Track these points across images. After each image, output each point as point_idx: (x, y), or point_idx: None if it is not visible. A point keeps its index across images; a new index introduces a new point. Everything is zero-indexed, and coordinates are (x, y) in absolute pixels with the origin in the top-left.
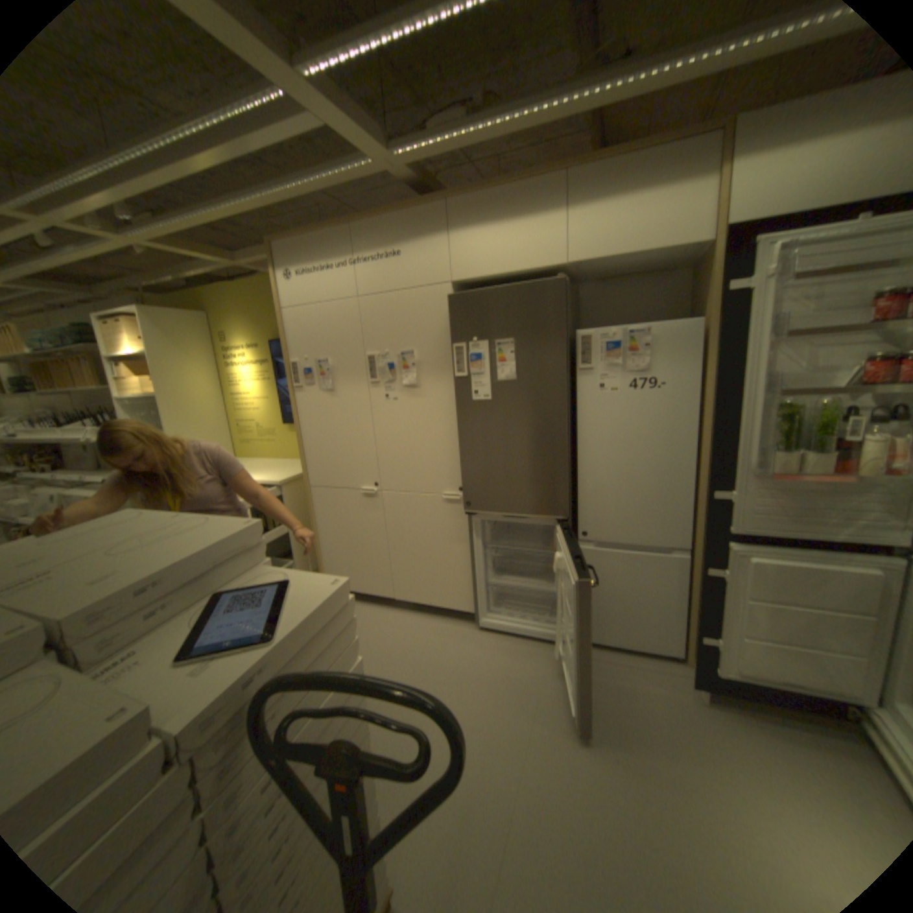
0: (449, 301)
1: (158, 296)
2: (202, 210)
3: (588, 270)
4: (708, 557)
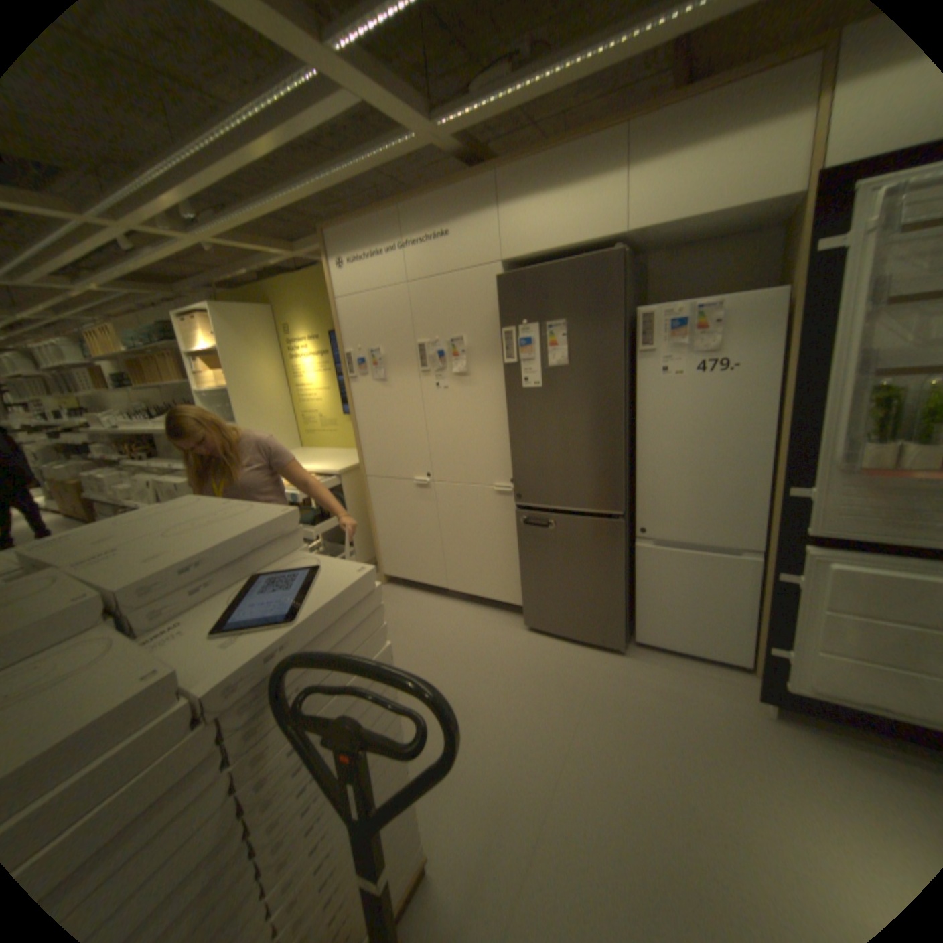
0: (499, 281)
1: (229, 291)
2: (257, 203)
3: (654, 237)
4: (783, 560)
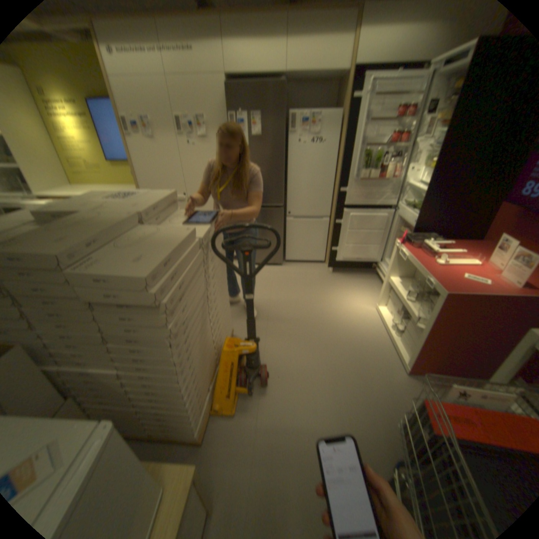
0: (223, 83)
1: None
2: None
3: (294, 74)
4: (336, 216)
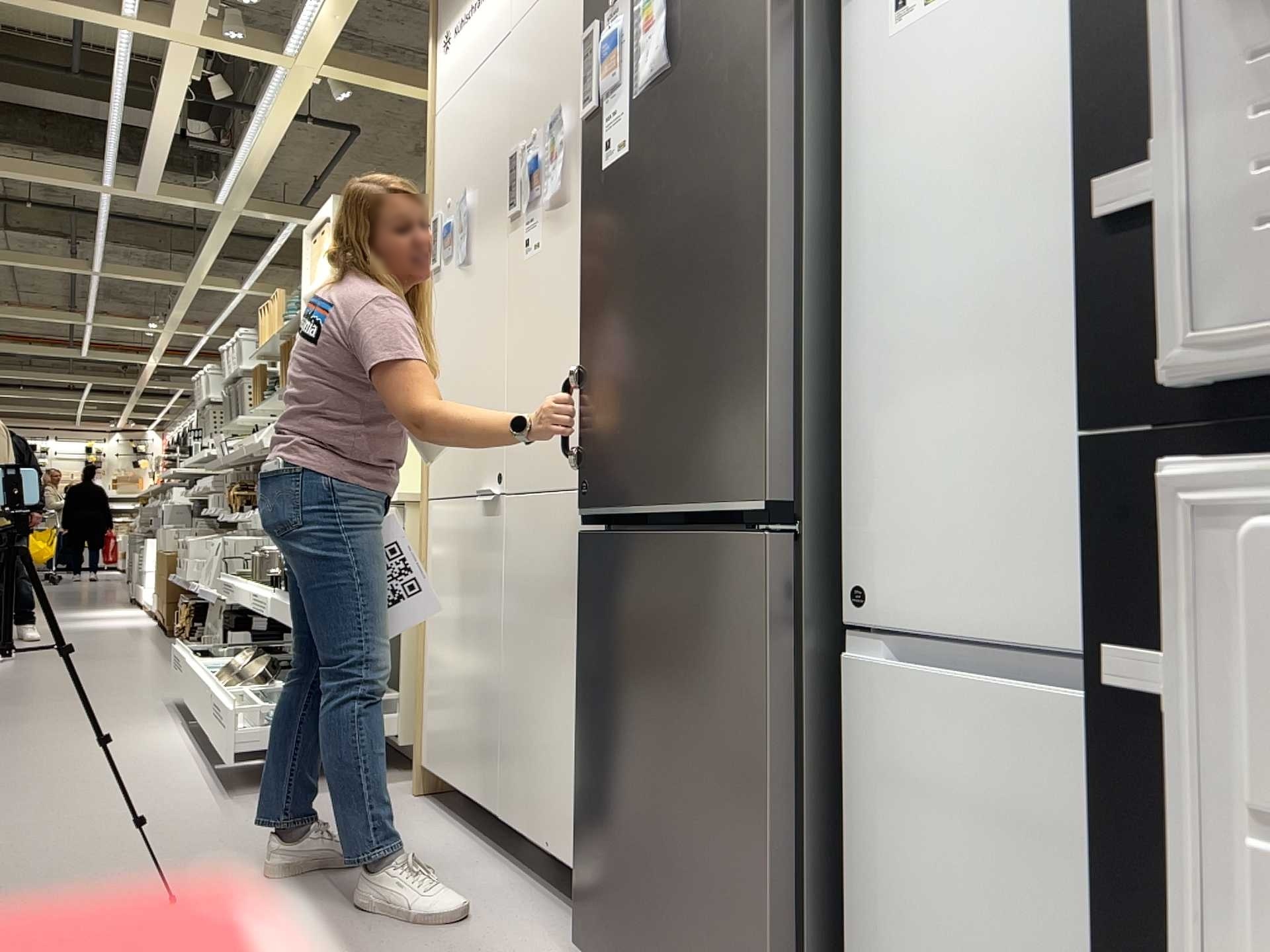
0: None
1: None
2: None
3: None
4: None
